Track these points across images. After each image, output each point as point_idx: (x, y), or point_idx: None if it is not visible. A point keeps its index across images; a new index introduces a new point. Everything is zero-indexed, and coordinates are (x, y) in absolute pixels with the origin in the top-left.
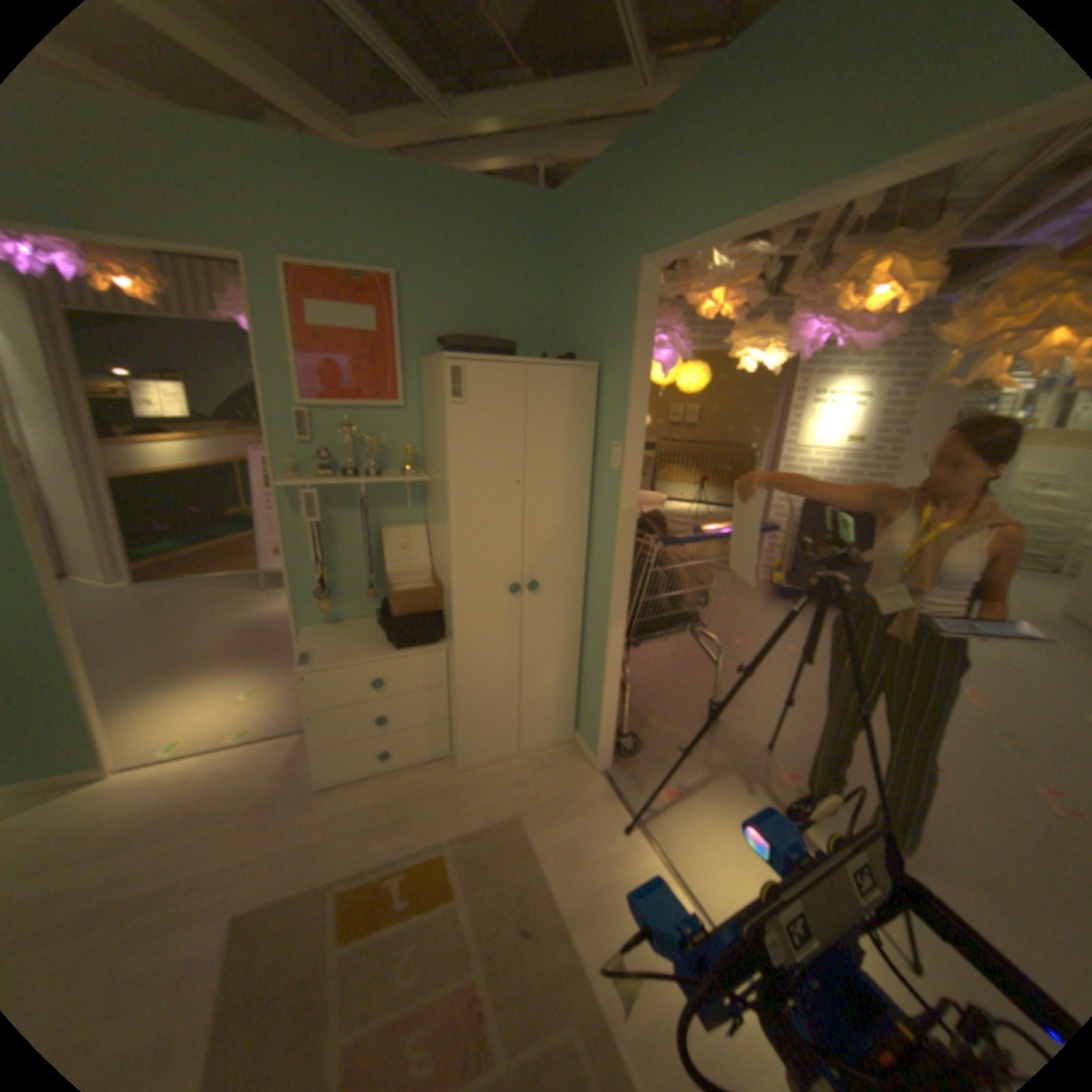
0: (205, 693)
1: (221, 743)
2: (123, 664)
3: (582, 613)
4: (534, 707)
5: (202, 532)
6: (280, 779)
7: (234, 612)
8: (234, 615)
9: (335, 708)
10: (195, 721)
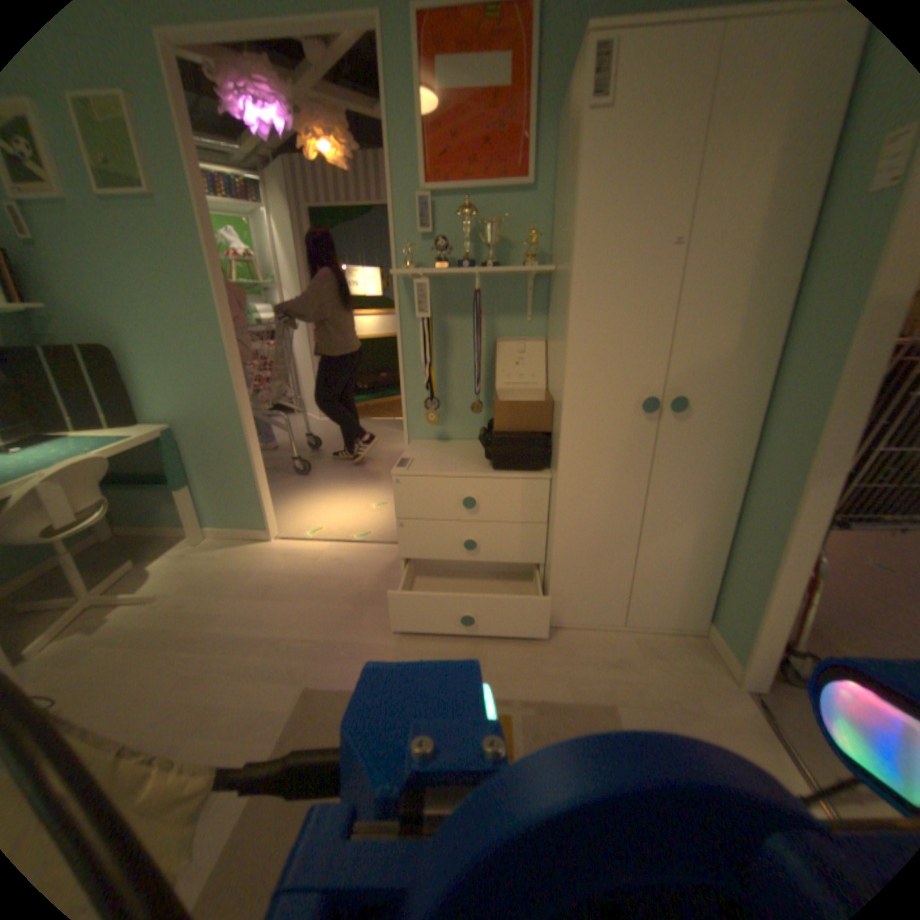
0: (353, 497)
1: (351, 537)
2: (313, 467)
3: (755, 461)
4: (658, 578)
5: (388, 392)
6: (382, 579)
7: (391, 445)
8: (391, 447)
9: (428, 520)
10: (340, 516)
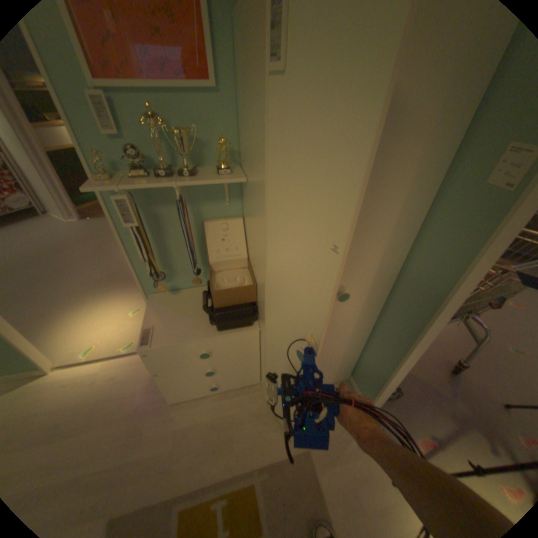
0: (112, 307)
1: (117, 351)
2: (69, 279)
3: (381, 310)
4: (326, 367)
5: None
6: (150, 388)
7: None
8: None
9: (176, 367)
10: (104, 330)
